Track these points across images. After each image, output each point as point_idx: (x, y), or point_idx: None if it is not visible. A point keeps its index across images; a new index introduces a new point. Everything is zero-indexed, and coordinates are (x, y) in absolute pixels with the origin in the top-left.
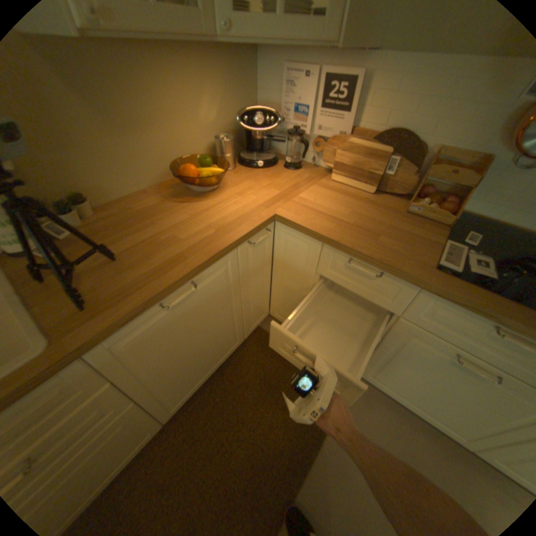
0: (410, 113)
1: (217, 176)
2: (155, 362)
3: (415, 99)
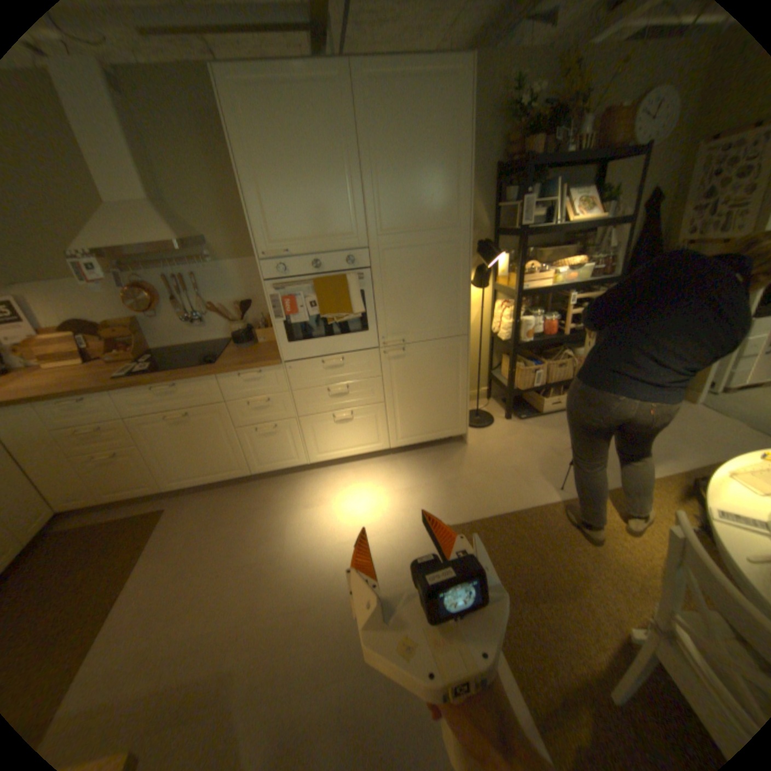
0: (69, 311)
1: None
2: None
3: (65, 303)
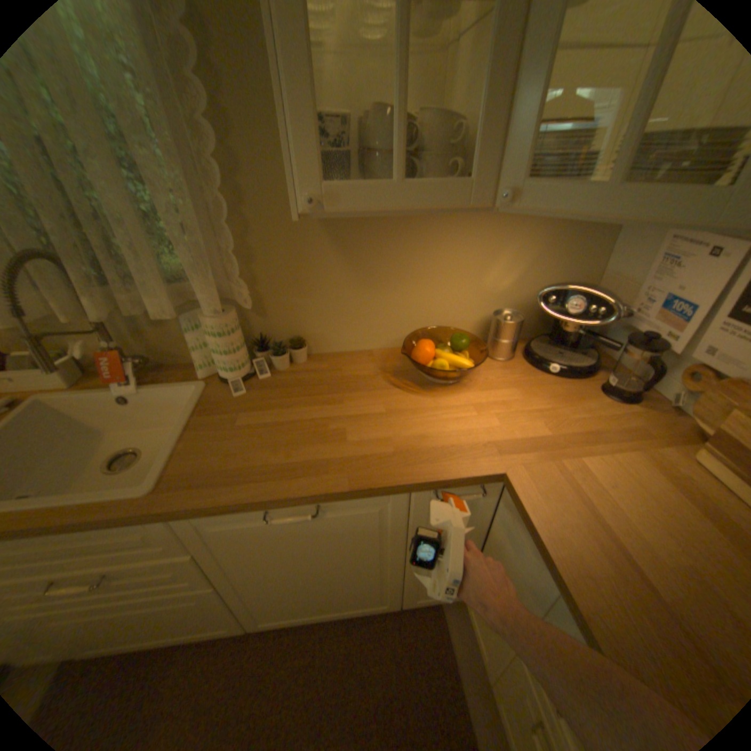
0: None
1: (465, 367)
2: (247, 563)
3: None
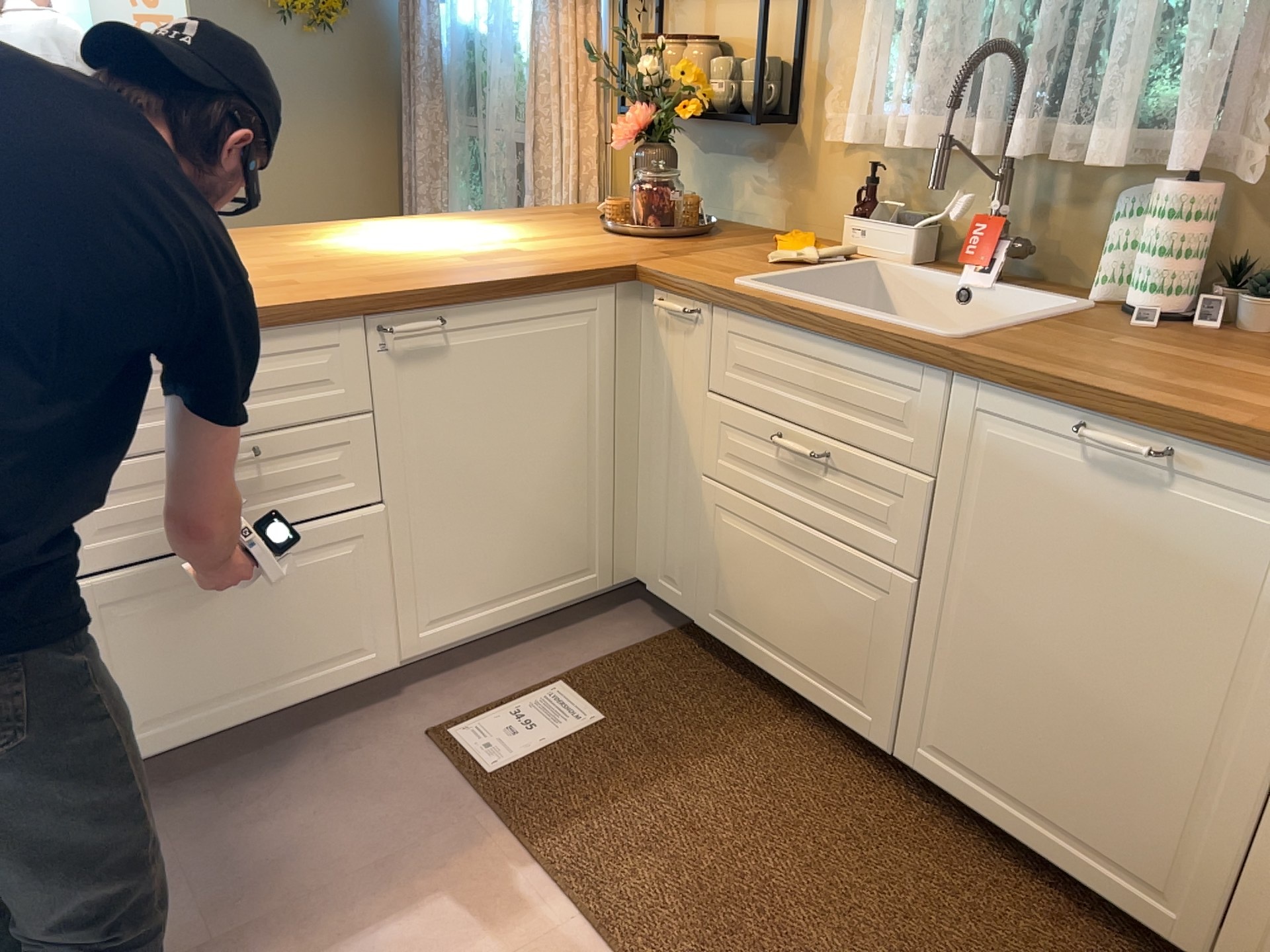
0: None
1: None
2: (994, 545)
3: None
